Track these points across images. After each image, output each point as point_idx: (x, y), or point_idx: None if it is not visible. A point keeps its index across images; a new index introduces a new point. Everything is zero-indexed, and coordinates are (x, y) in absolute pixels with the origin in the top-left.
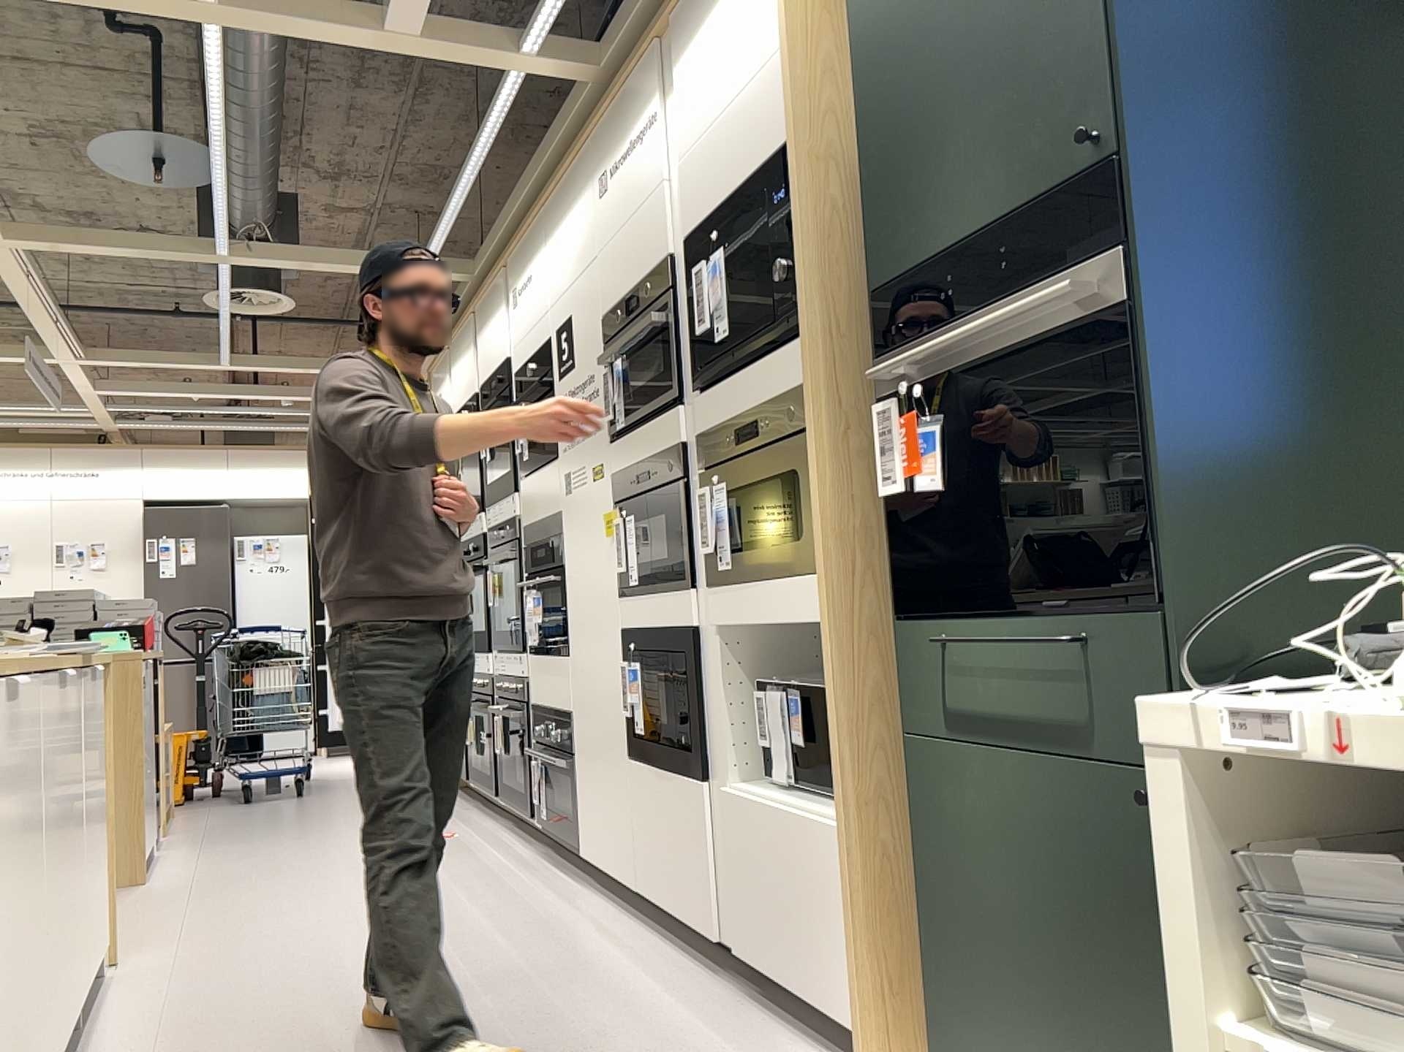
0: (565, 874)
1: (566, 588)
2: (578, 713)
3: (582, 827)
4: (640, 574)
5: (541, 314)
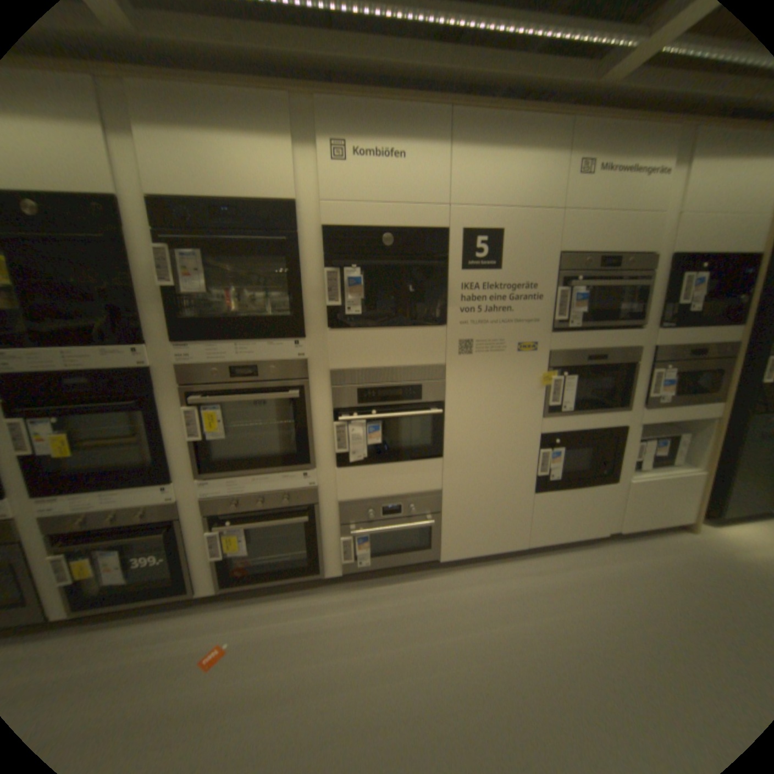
0: (410, 582)
1: (447, 415)
2: (454, 487)
3: (445, 547)
4: (576, 405)
5: (427, 200)
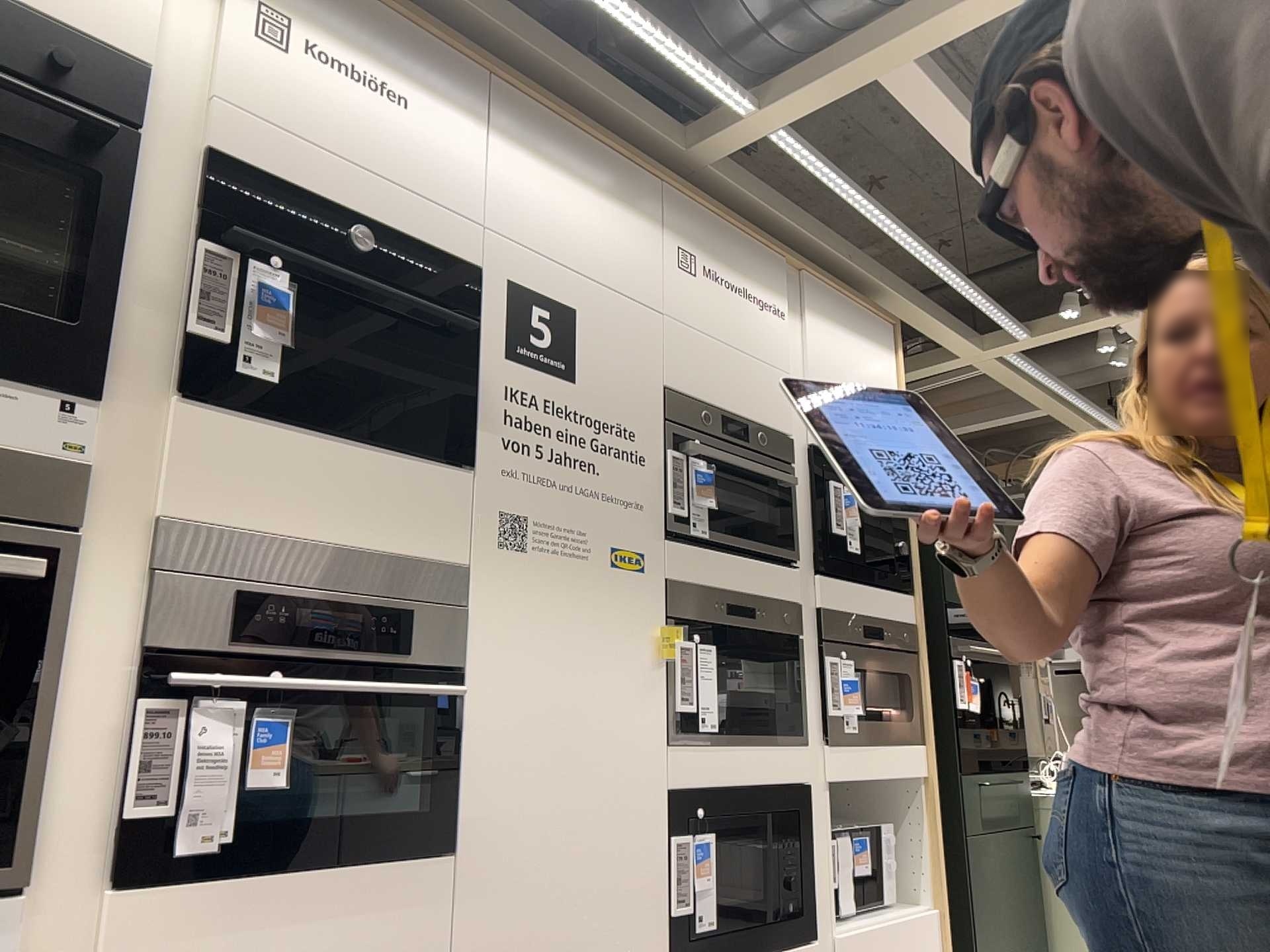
0: None
1: (469, 714)
2: None
3: None
4: (721, 718)
5: (446, 199)
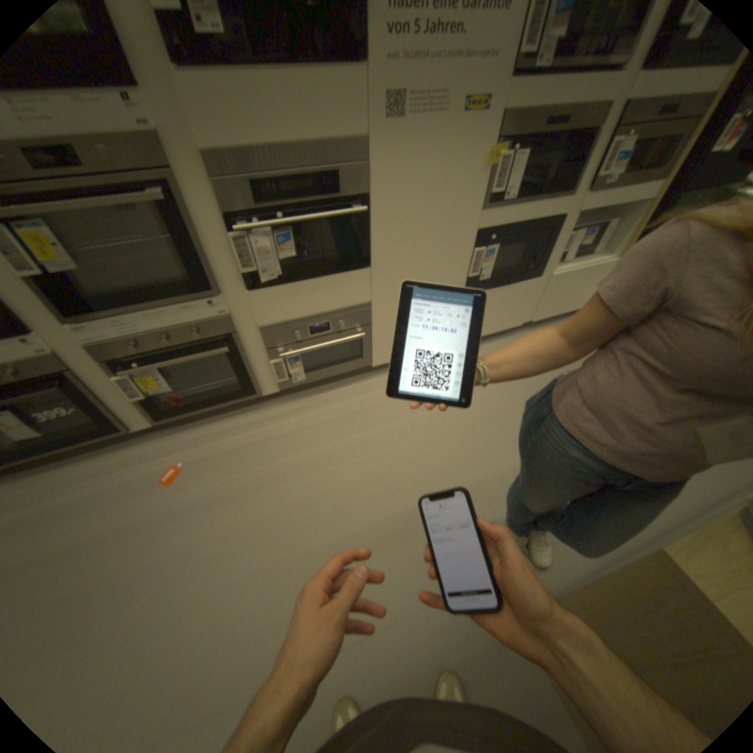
0: (345, 385)
1: (373, 213)
2: (383, 297)
3: (377, 353)
4: (520, 189)
5: None
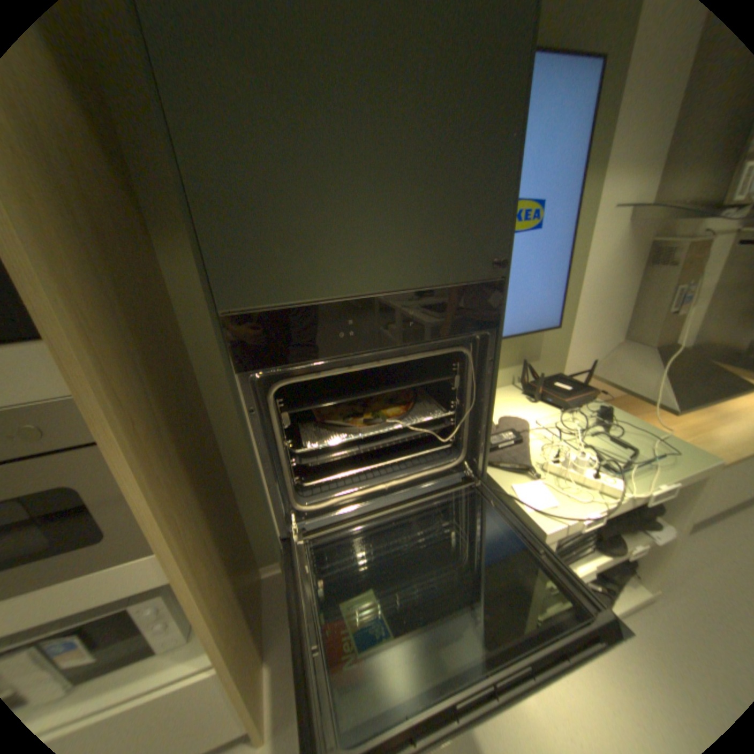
0: None
1: None
2: None
3: None
4: None
5: None
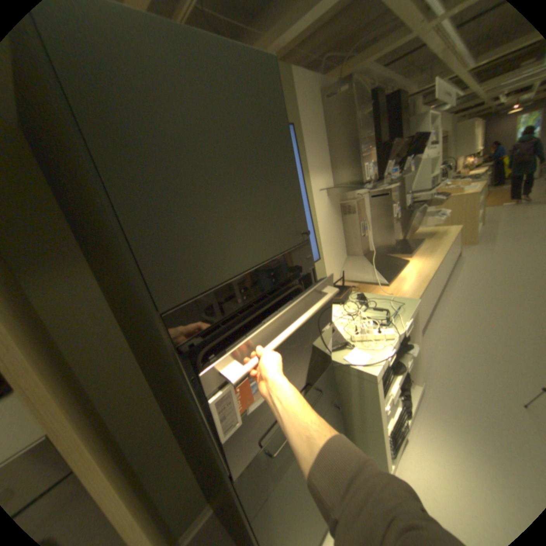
0: None
1: None
2: None
3: None
4: None
5: None
